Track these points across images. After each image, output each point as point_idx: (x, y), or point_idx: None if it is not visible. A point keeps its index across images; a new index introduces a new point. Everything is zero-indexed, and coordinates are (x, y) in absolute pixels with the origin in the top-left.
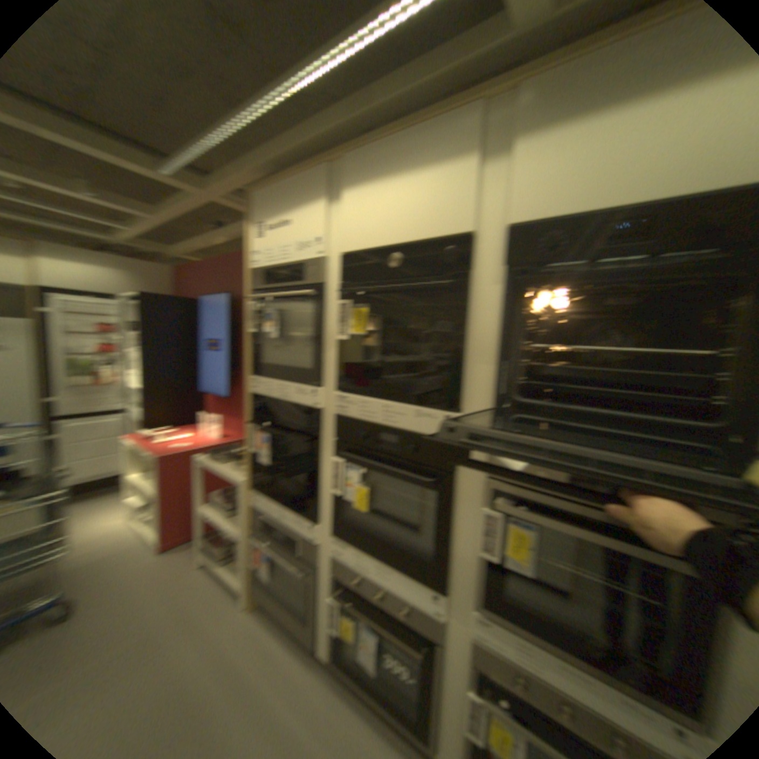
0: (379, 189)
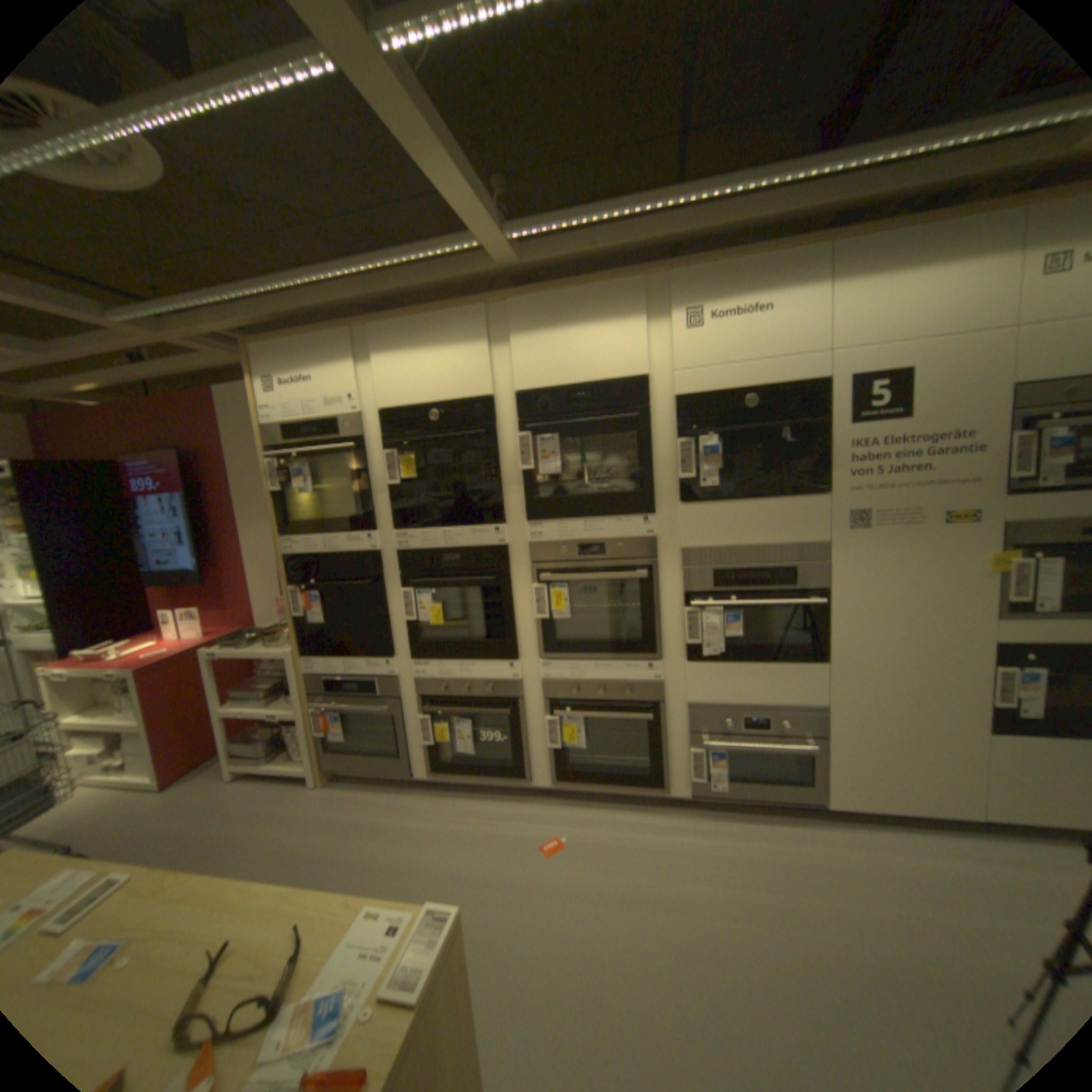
0: (412, 360)
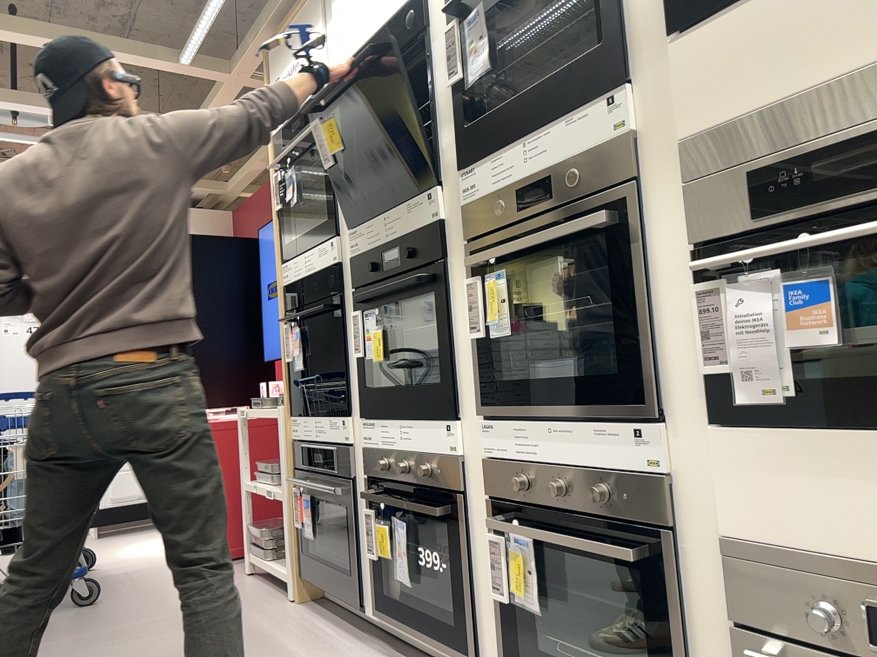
0: None
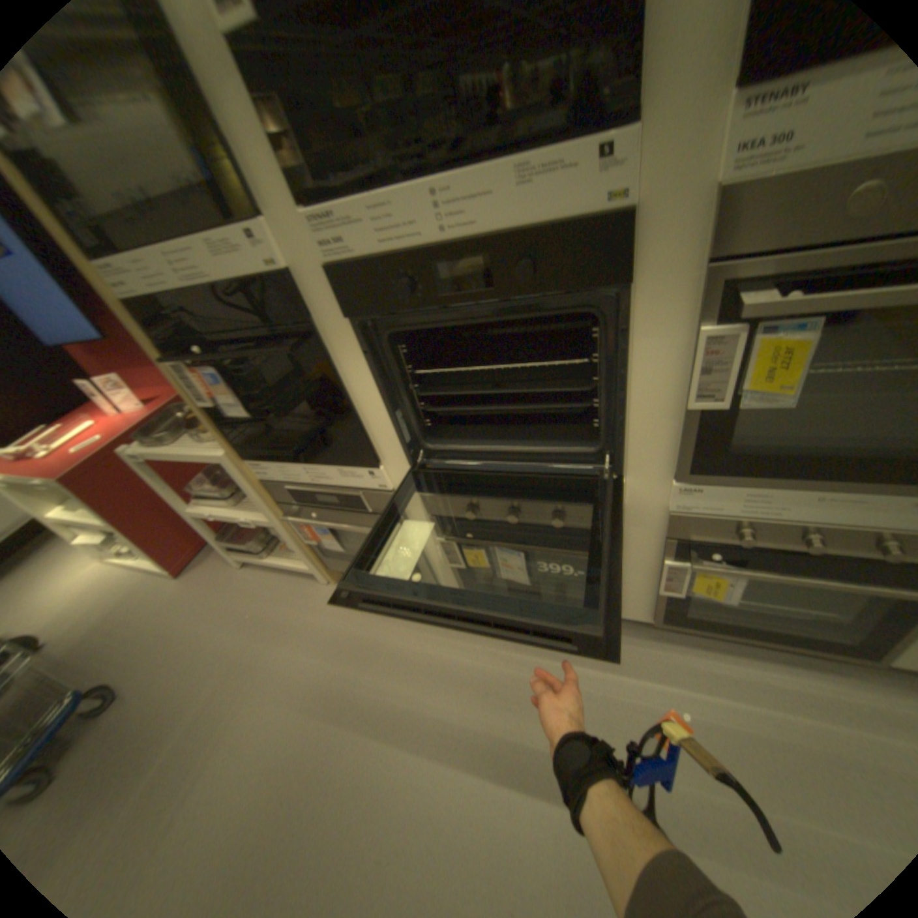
0: None
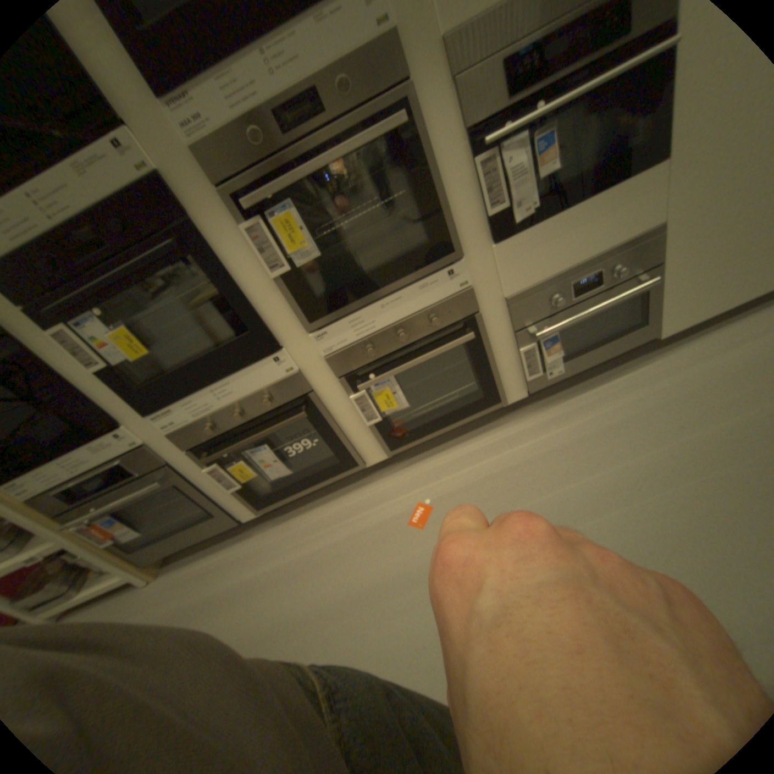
0: None
